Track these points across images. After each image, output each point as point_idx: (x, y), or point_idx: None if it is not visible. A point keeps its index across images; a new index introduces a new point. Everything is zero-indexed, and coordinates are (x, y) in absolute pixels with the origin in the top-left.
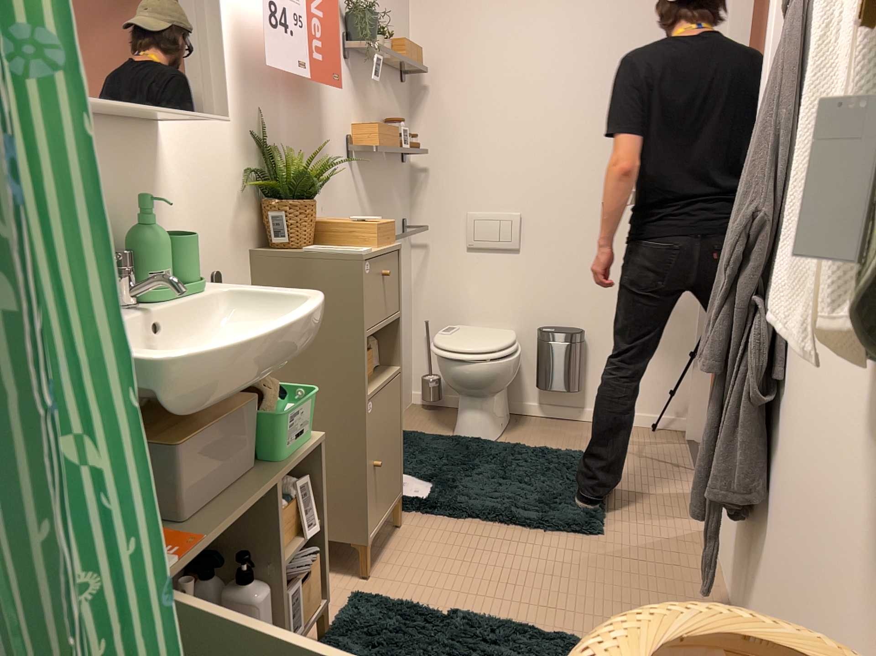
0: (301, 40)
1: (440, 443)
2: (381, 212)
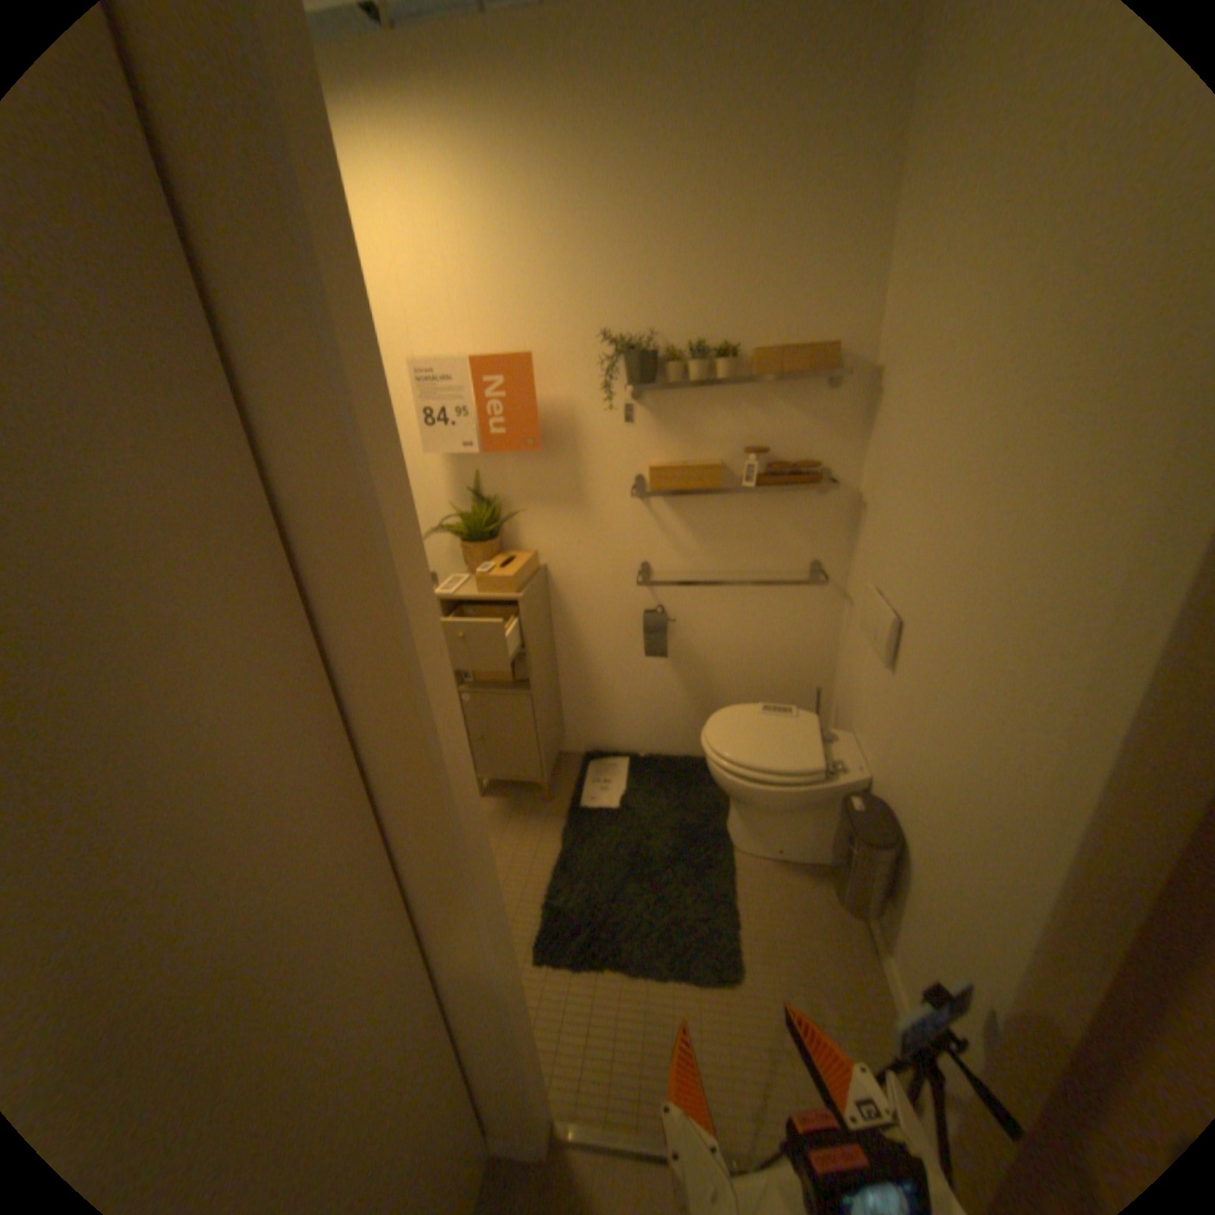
0: (462, 422)
1: (704, 800)
2: (727, 548)
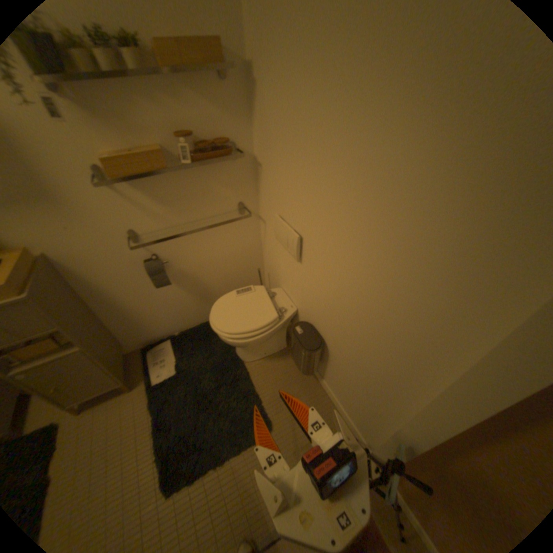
0: None
1: (219, 344)
2: (184, 206)
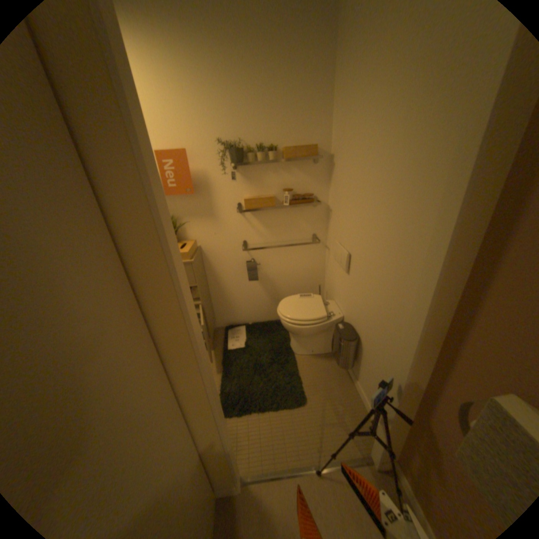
0: None
1: (279, 337)
2: (279, 231)
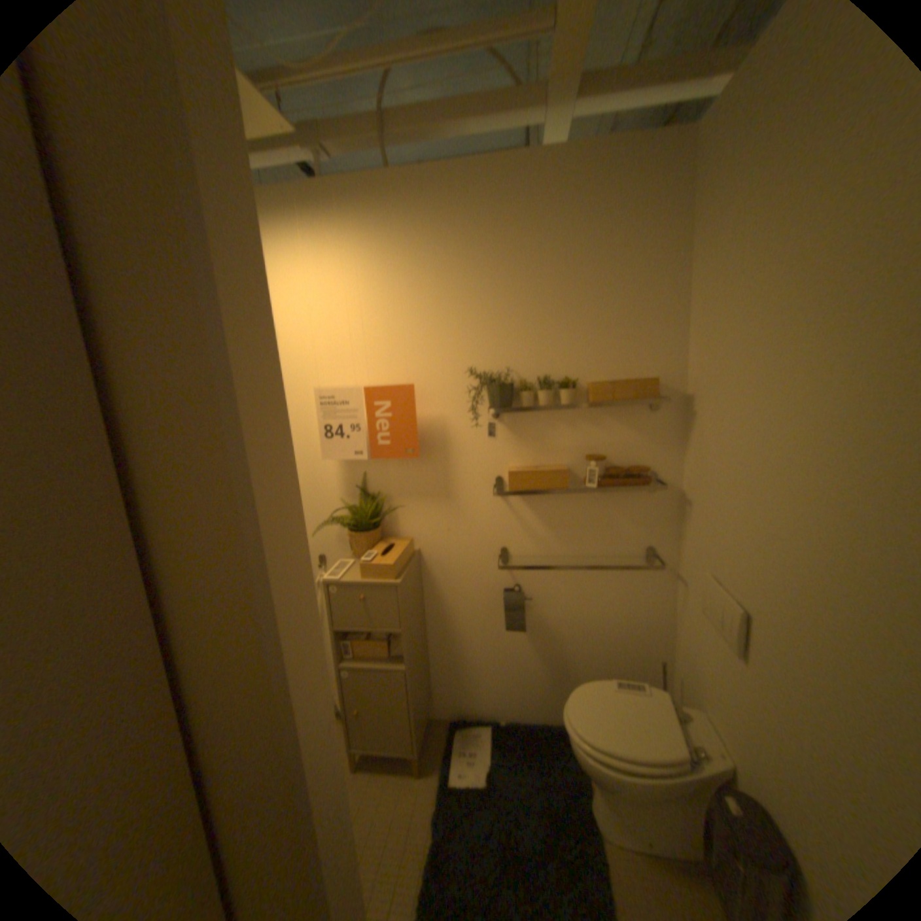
0: (355, 435)
1: (567, 778)
2: (574, 536)
